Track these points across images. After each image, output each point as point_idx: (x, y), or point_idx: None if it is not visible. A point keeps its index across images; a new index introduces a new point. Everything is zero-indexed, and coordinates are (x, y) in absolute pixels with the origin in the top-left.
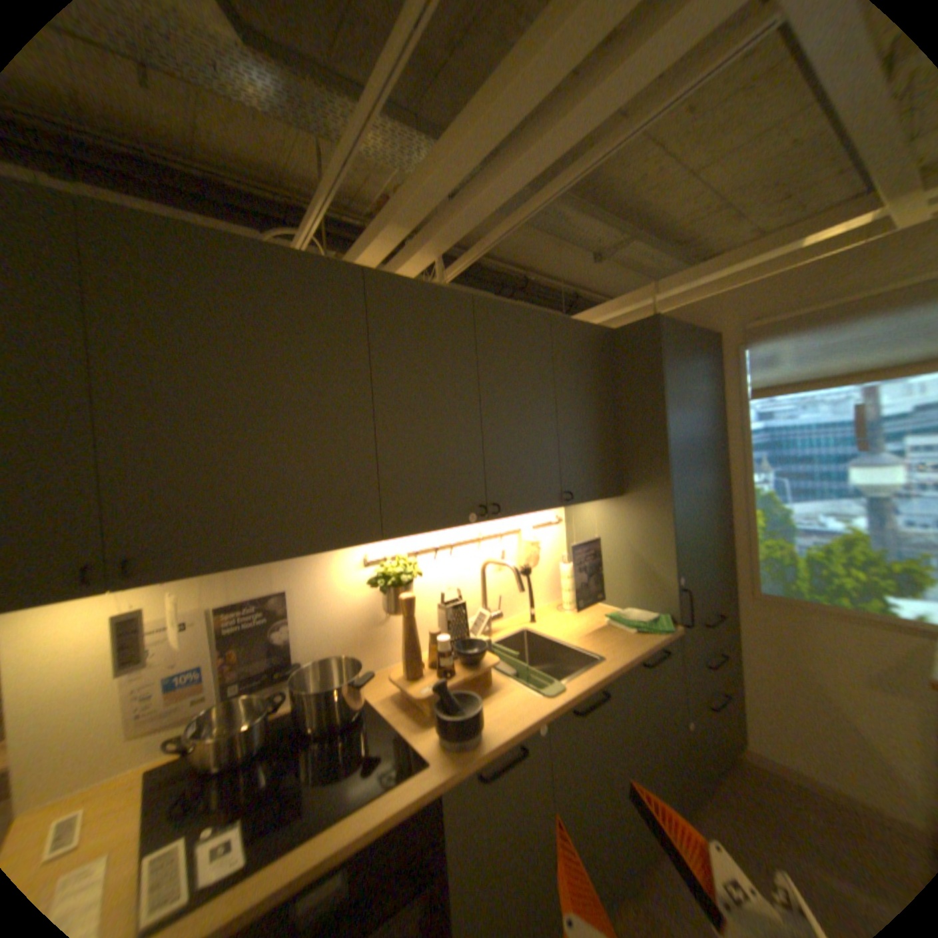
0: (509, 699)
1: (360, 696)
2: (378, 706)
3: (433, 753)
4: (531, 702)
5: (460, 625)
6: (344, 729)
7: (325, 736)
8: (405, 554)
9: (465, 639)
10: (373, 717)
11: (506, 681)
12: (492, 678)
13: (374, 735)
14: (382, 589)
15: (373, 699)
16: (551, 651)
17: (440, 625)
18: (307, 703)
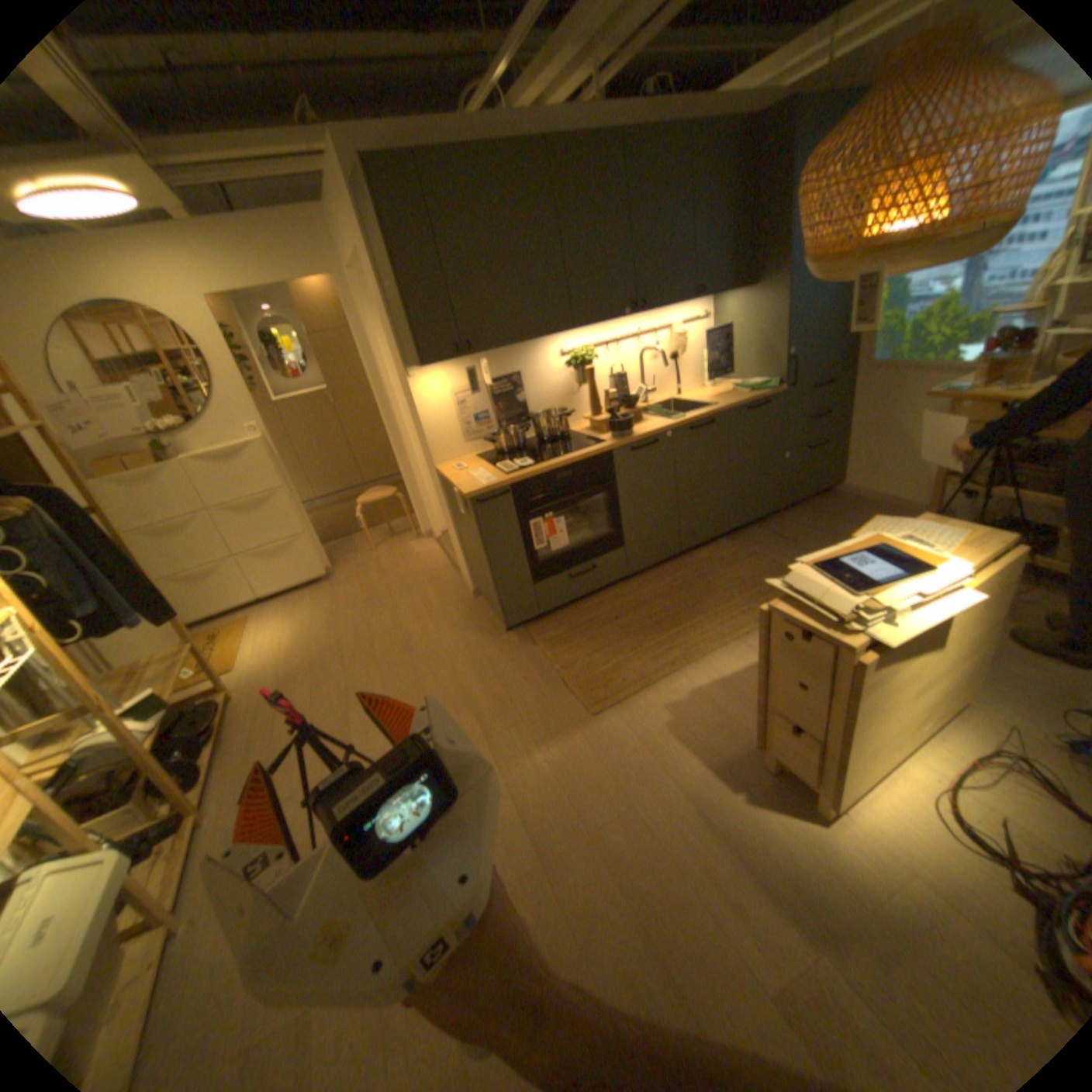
0: (649, 423)
1: (566, 430)
2: (576, 433)
3: (606, 440)
4: (661, 423)
5: (622, 389)
6: (560, 440)
7: (552, 442)
8: (584, 348)
9: (625, 397)
10: (574, 436)
11: (650, 418)
12: (642, 418)
13: (576, 439)
14: (571, 372)
15: (573, 431)
16: (686, 410)
17: (610, 393)
18: (541, 427)
